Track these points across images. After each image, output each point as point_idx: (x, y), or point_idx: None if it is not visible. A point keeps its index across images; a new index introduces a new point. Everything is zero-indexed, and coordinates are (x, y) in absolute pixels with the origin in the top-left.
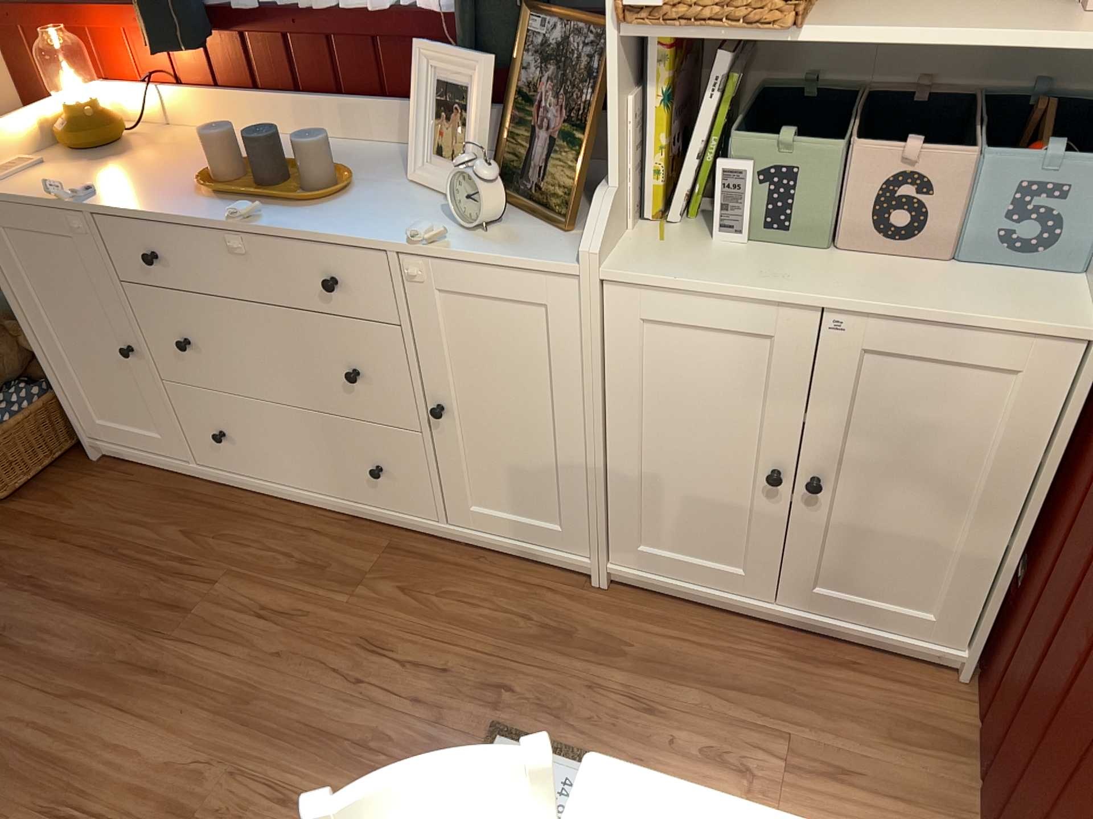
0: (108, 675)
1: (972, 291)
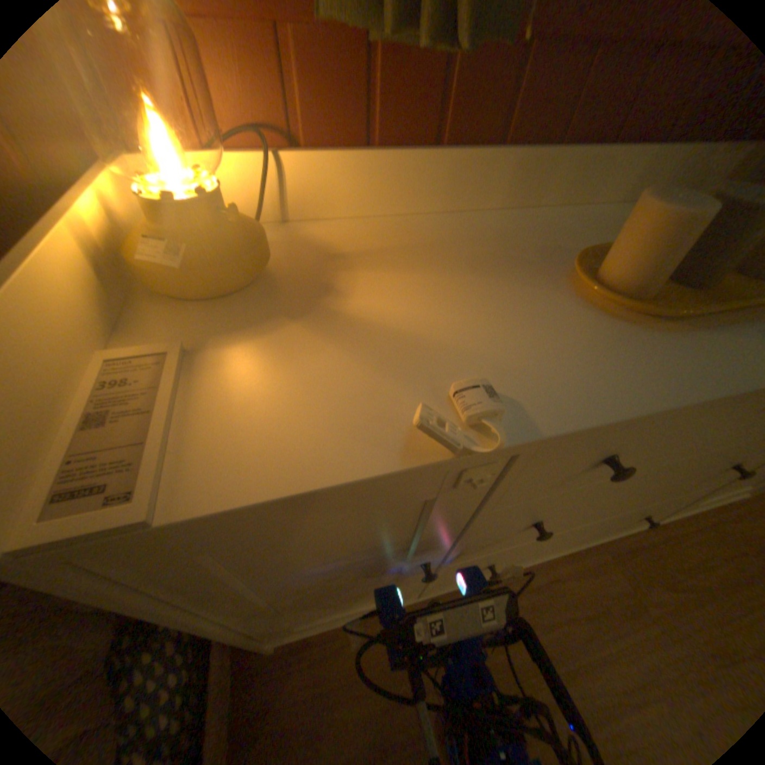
0: None
1: None
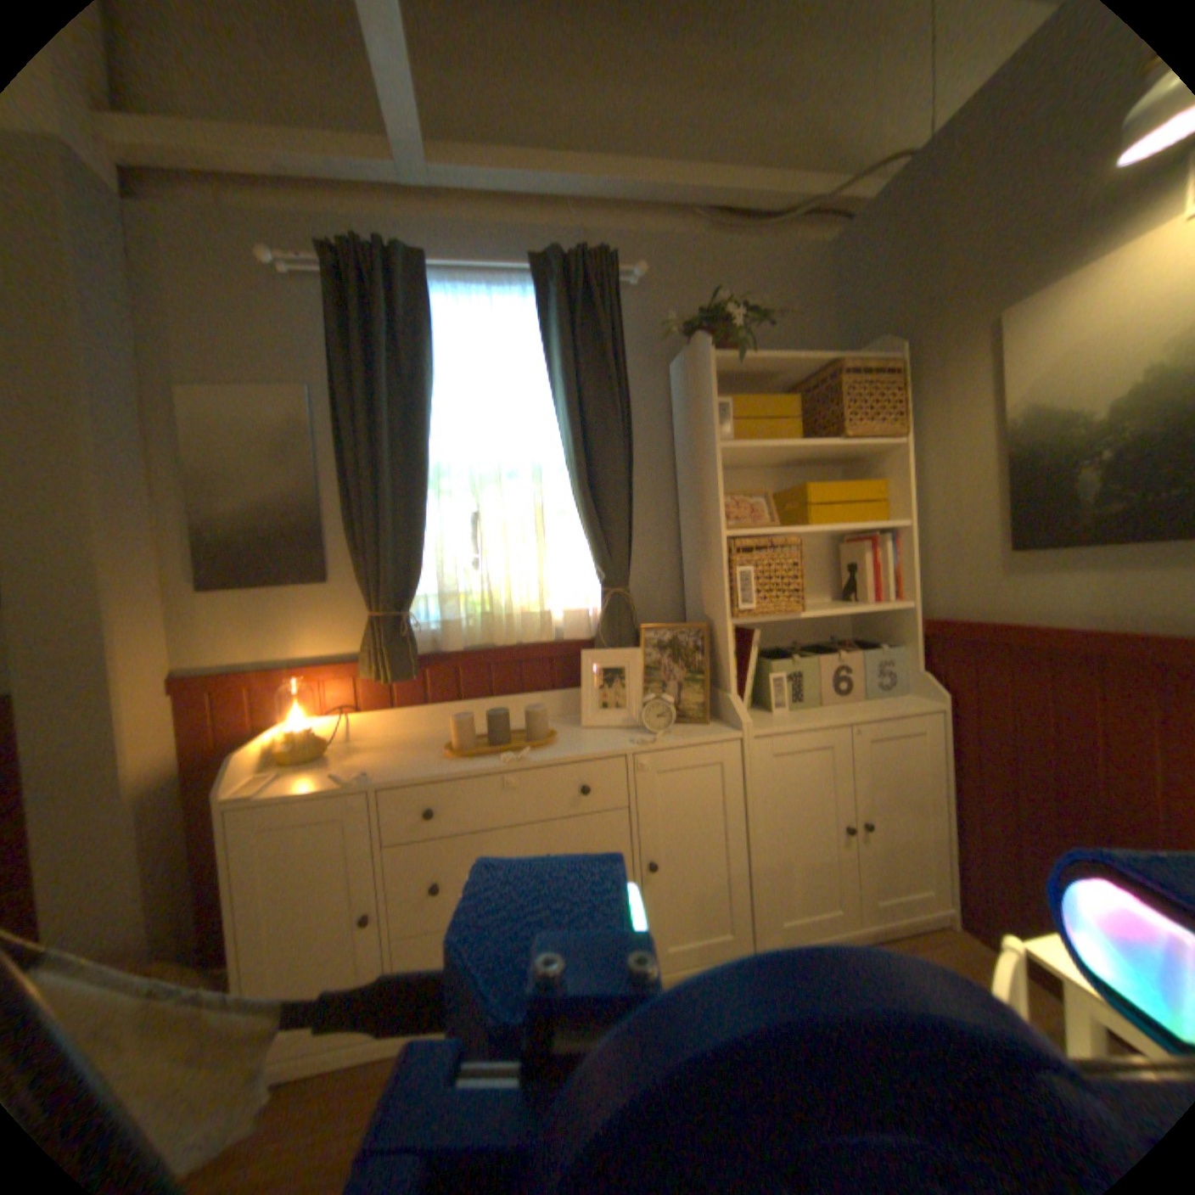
0: None
1: (890, 704)
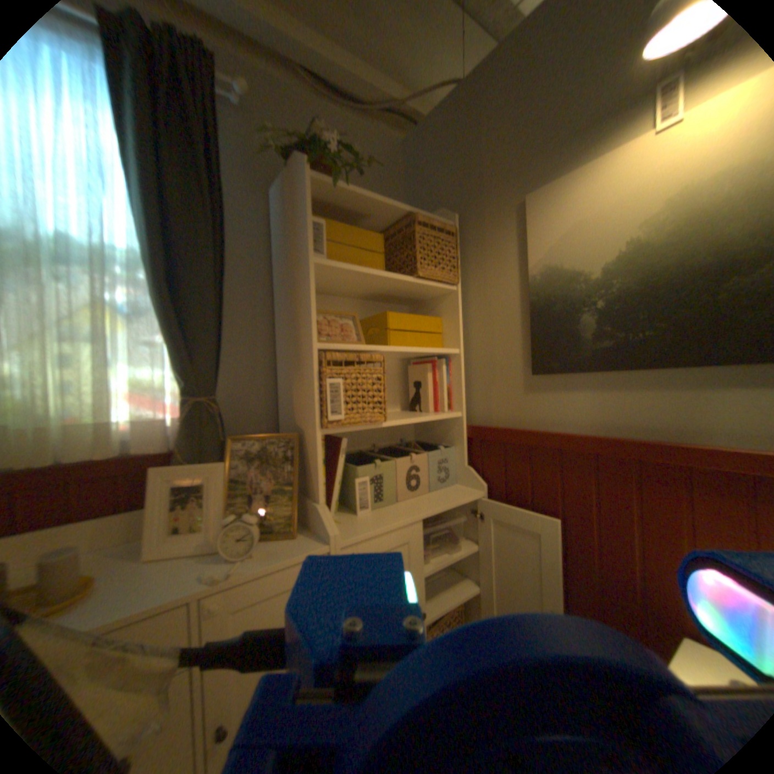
0: None
1: (447, 495)
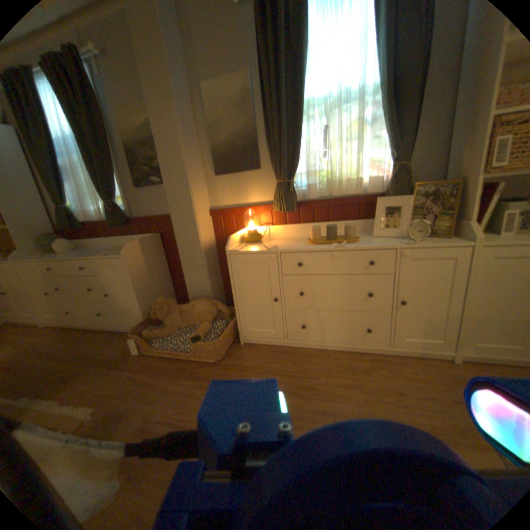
0: (303, 421)
1: None
